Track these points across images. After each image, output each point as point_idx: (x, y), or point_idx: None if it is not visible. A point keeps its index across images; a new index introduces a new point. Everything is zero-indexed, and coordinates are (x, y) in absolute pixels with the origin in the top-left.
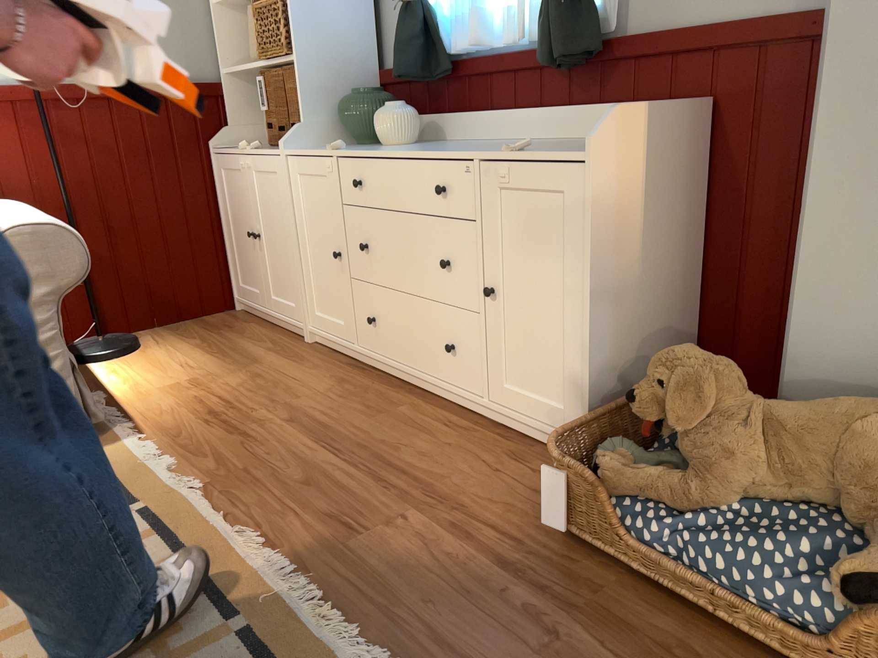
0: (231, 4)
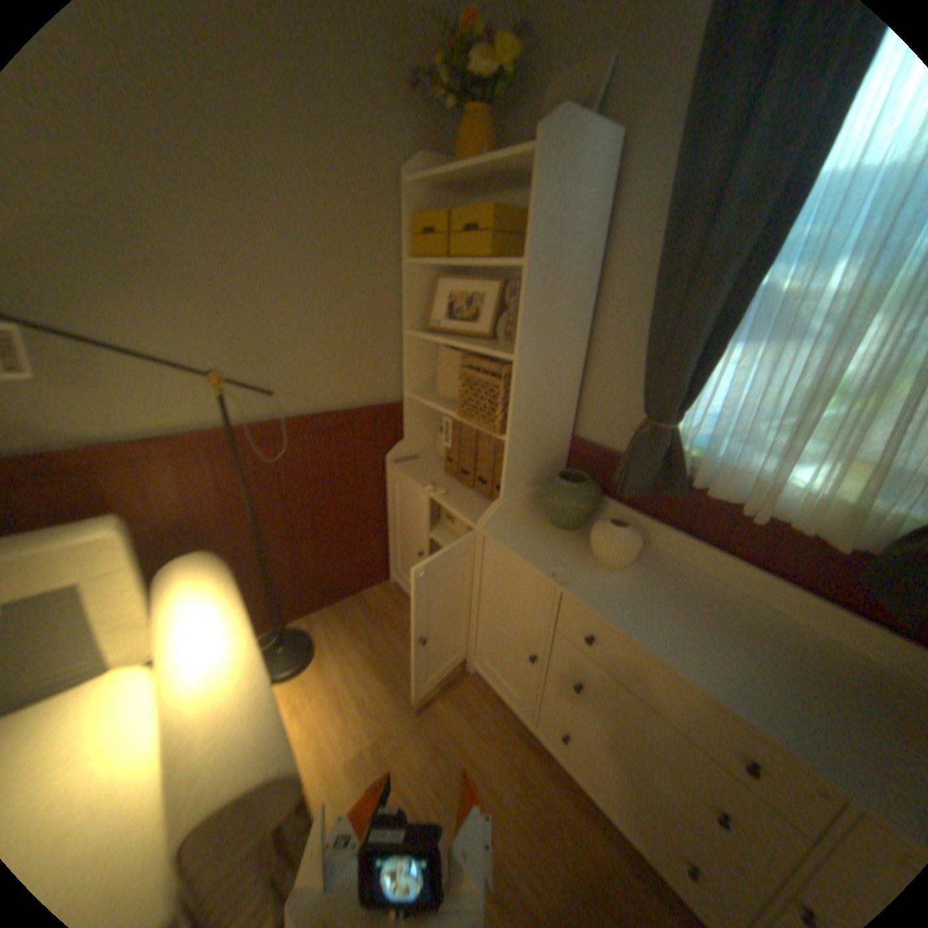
0: (422, 330)
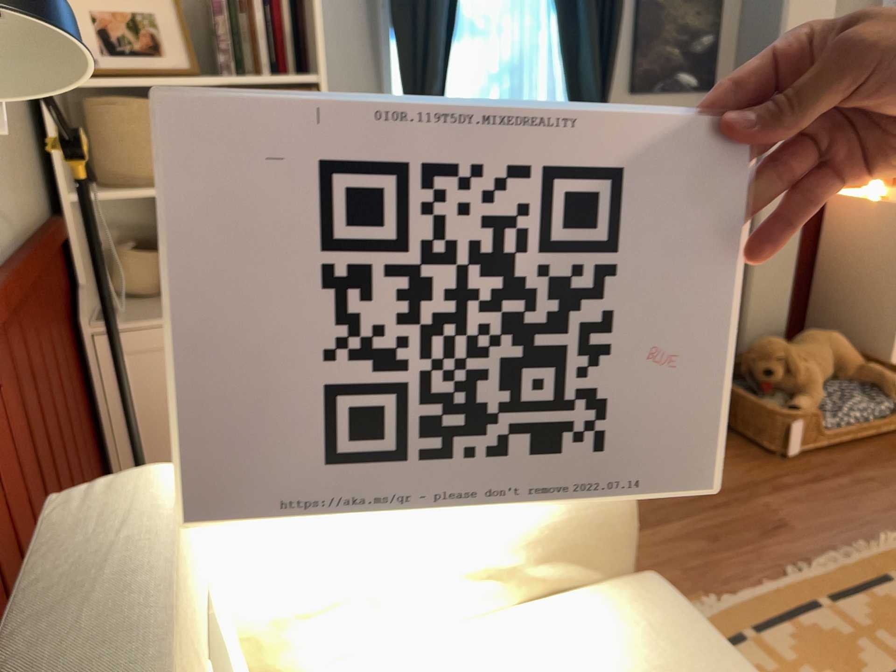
0: None
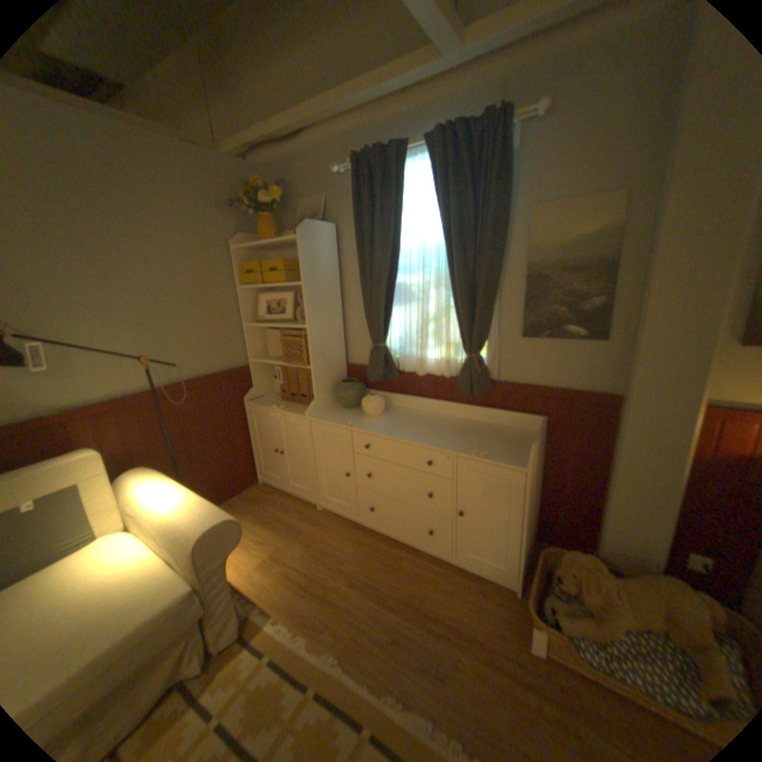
0: (254, 322)
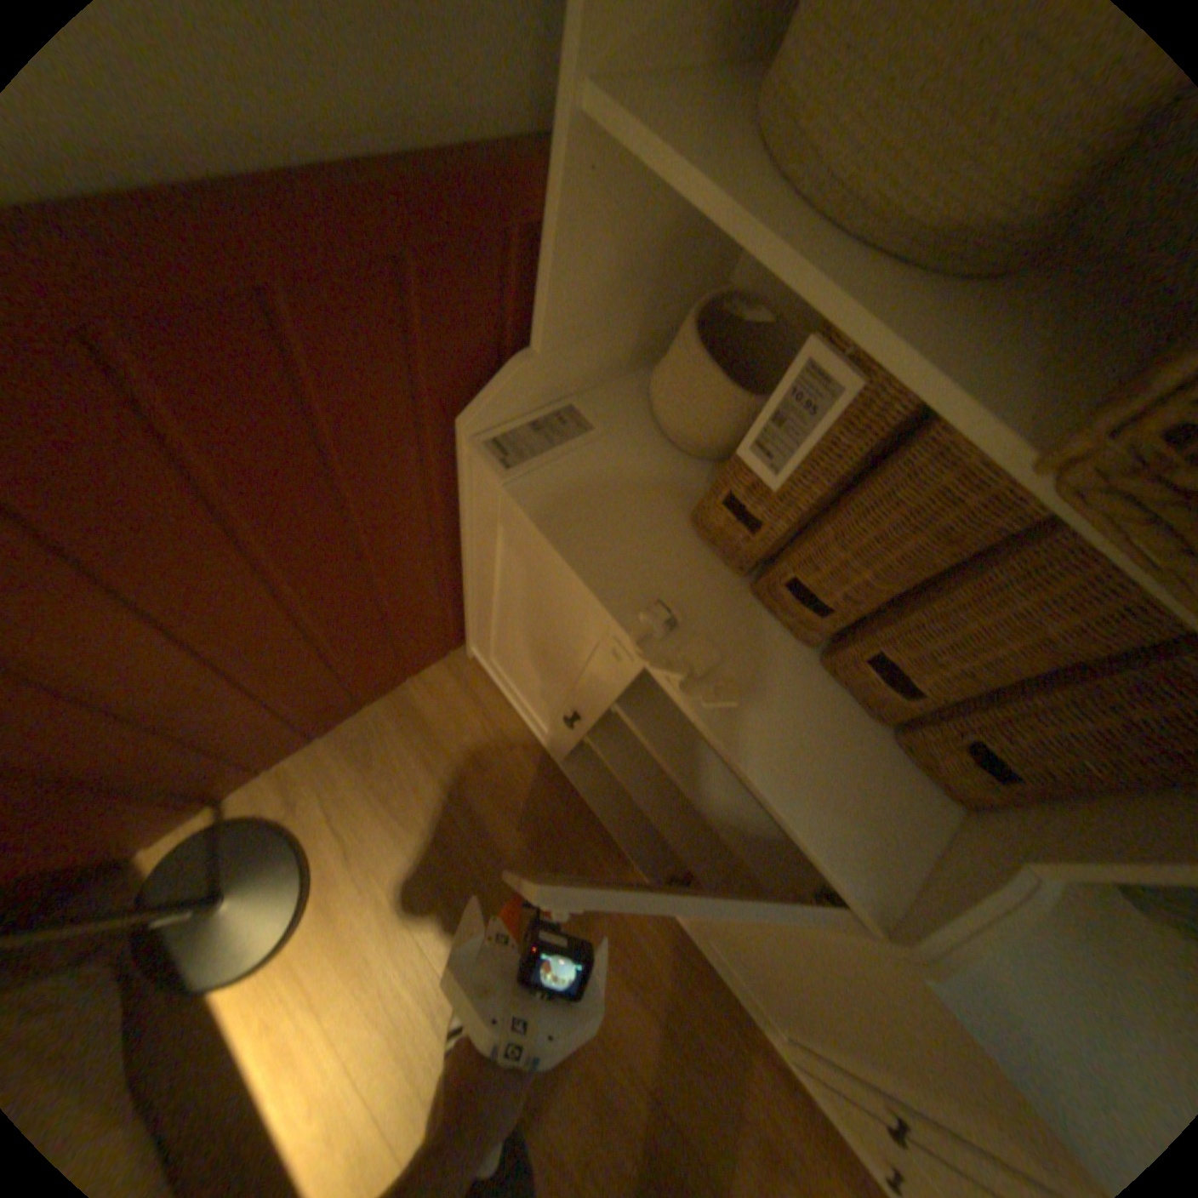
0: None
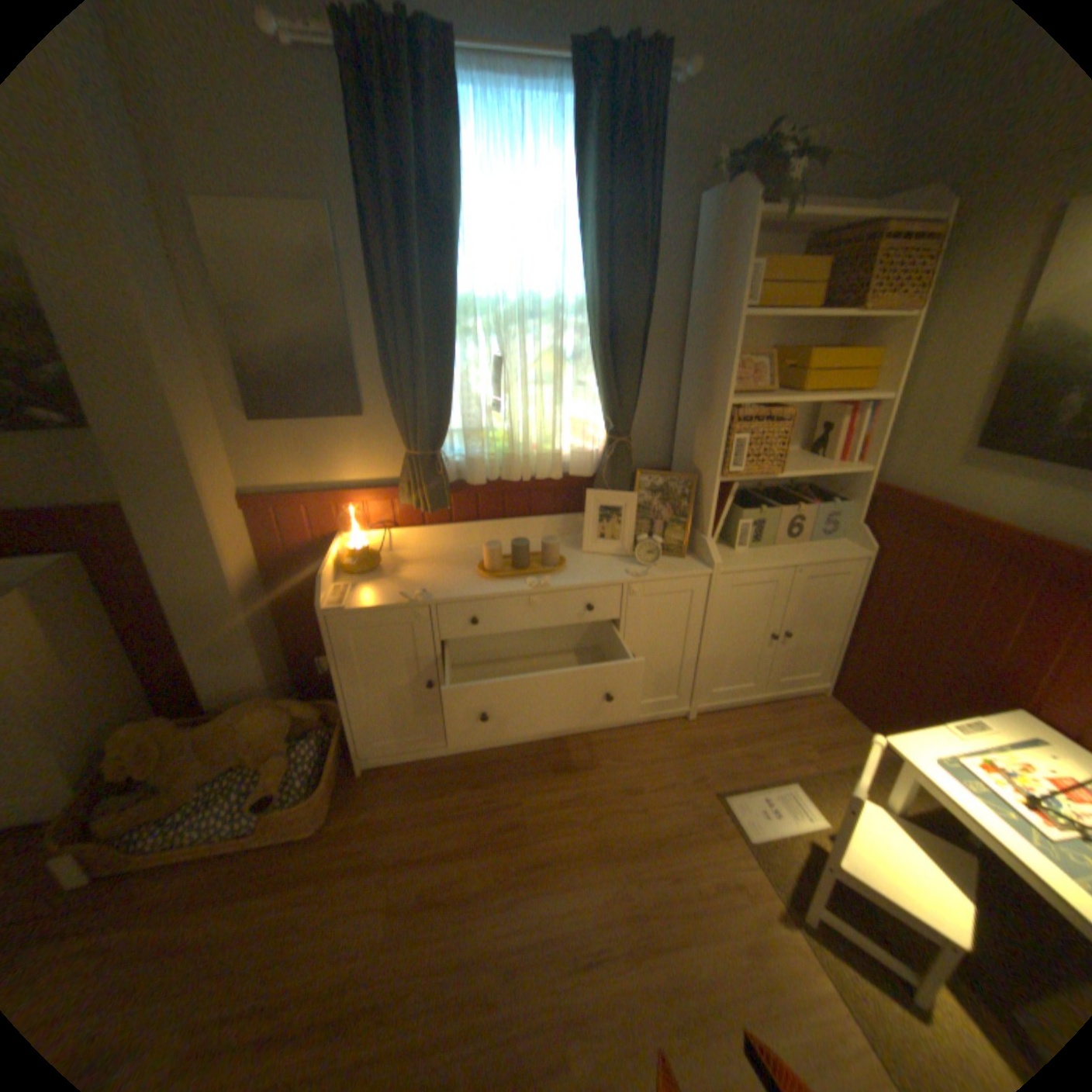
0: None
